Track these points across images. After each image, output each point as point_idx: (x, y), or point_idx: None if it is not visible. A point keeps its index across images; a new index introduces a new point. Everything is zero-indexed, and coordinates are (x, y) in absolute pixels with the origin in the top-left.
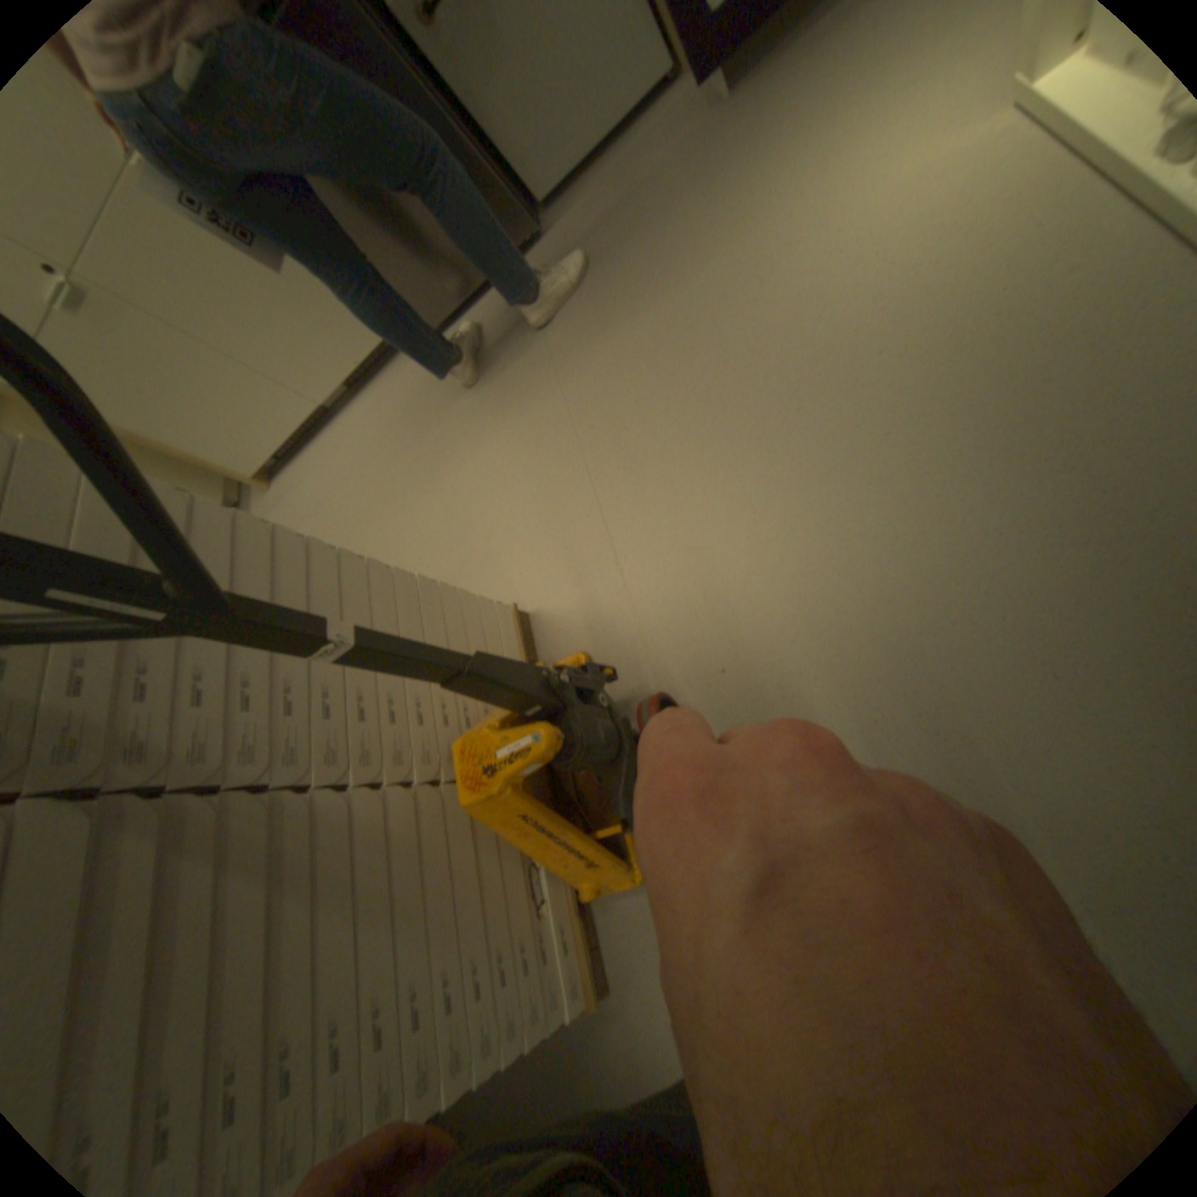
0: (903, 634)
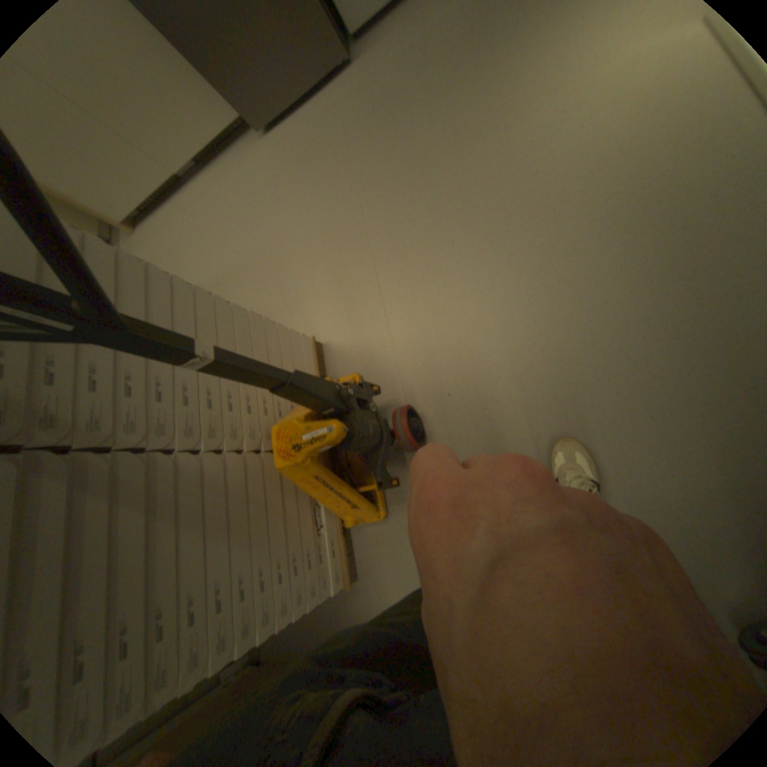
0: (565, 382)
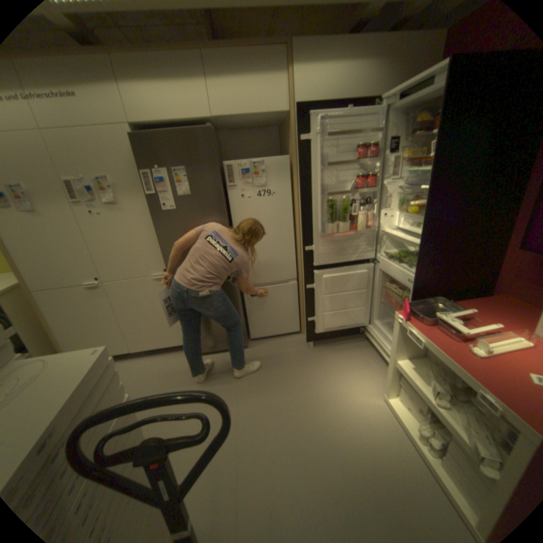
0: None
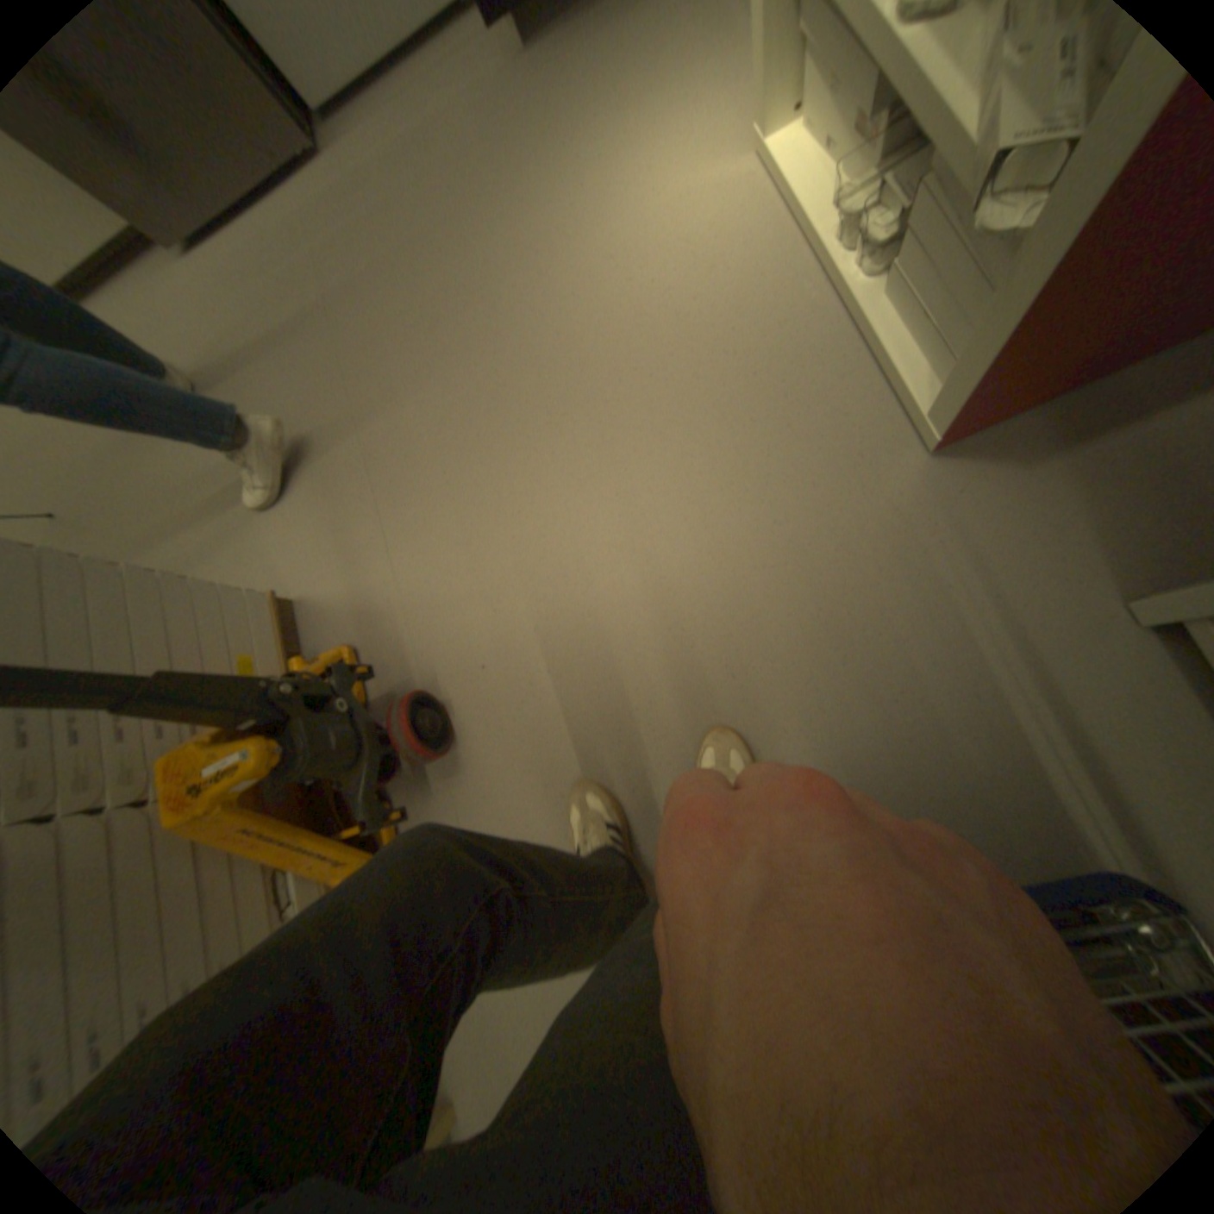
0: (630, 636)
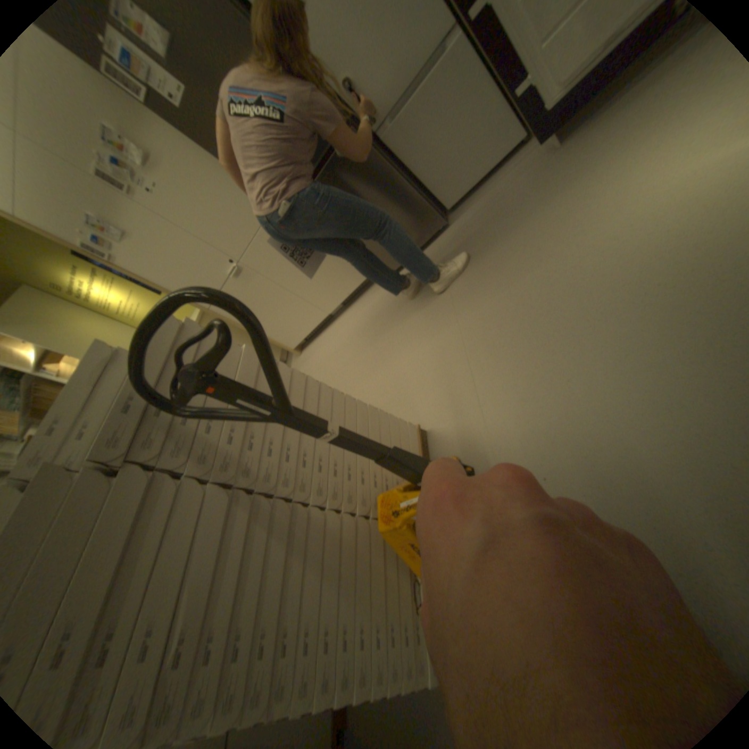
0: (676, 469)
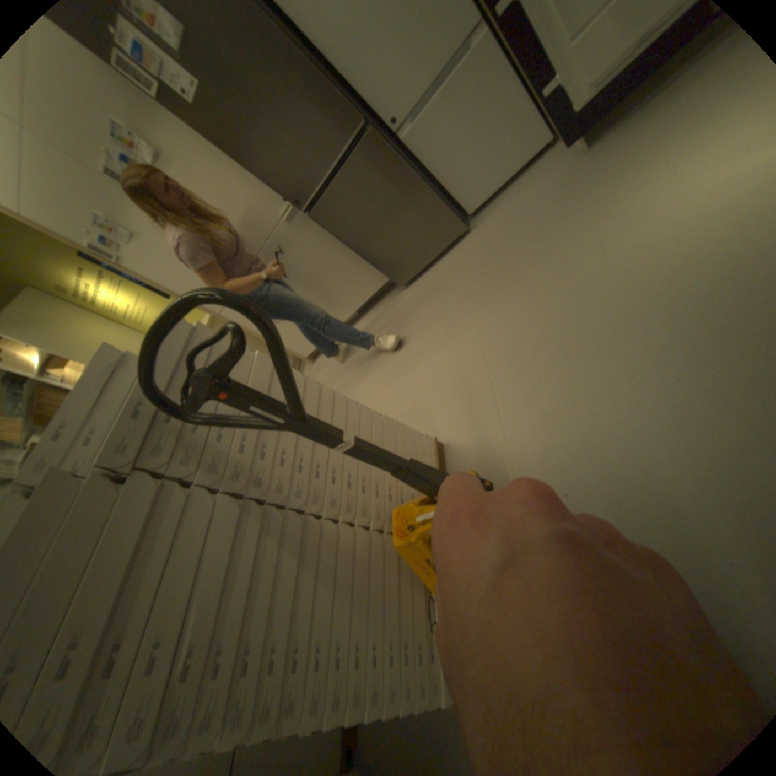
0: (703, 486)
